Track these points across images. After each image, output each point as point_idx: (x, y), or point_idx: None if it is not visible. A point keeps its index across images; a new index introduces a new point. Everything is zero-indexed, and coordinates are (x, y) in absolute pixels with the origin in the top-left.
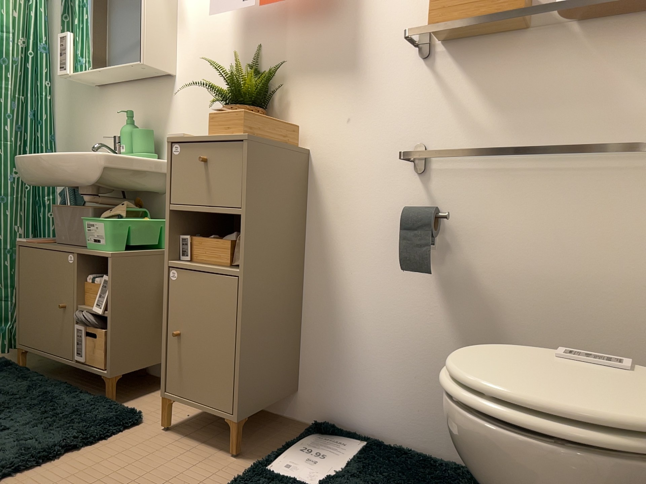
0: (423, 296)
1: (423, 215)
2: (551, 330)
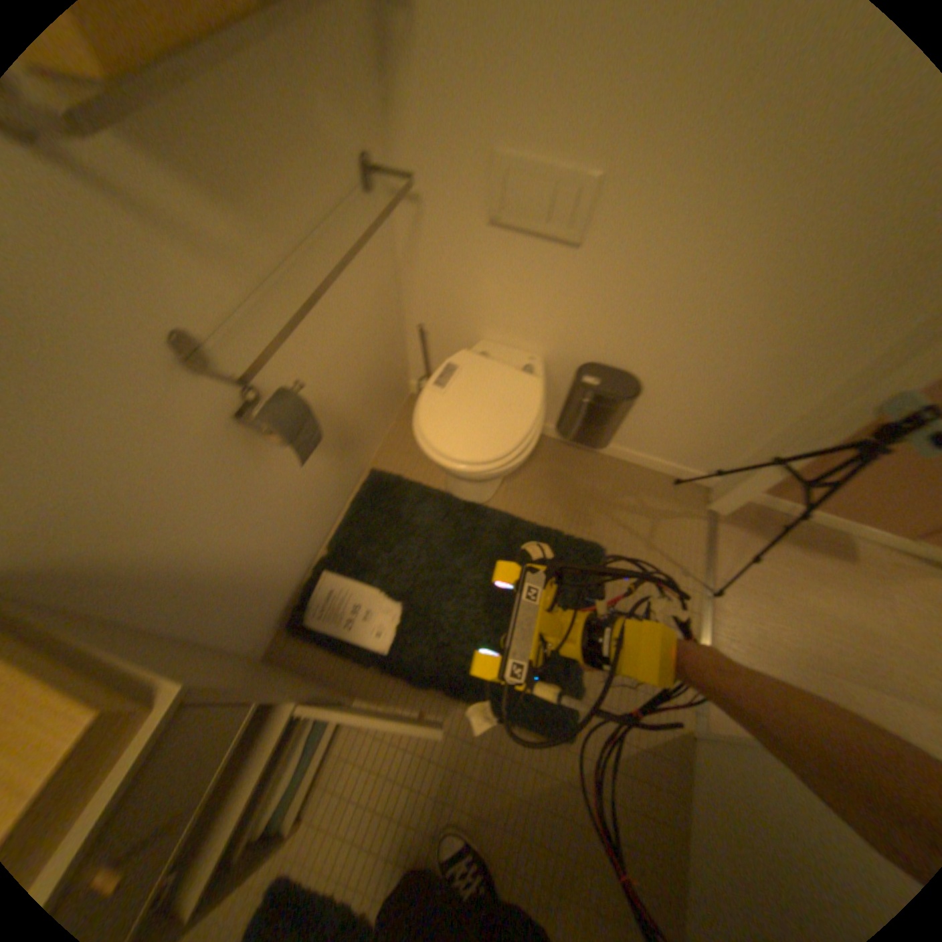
0: (286, 462)
1: (300, 408)
2: (355, 378)
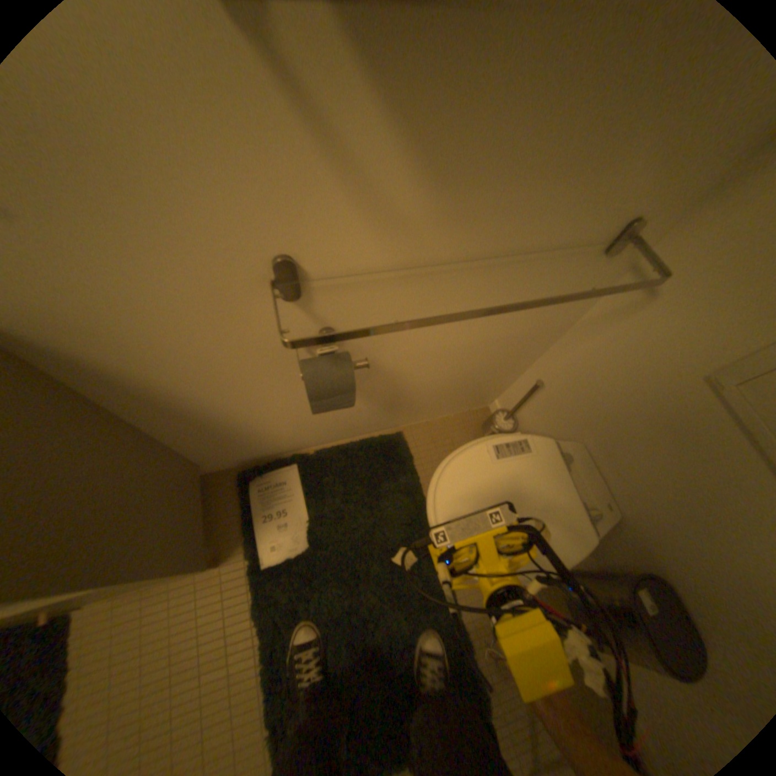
0: None
1: (344, 383)
2: (444, 373)
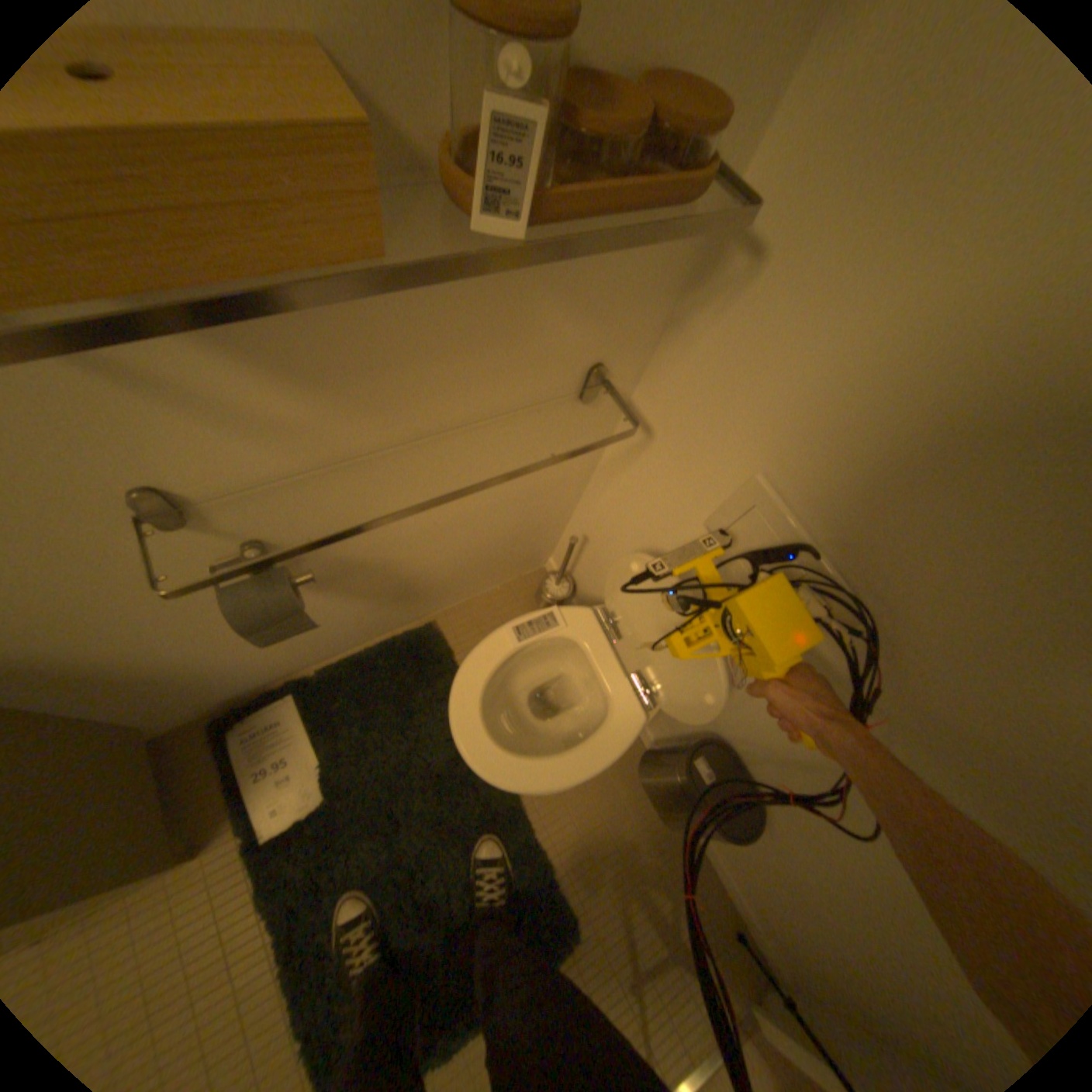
0: None
1: (282, 608)
2: (453, 548)
